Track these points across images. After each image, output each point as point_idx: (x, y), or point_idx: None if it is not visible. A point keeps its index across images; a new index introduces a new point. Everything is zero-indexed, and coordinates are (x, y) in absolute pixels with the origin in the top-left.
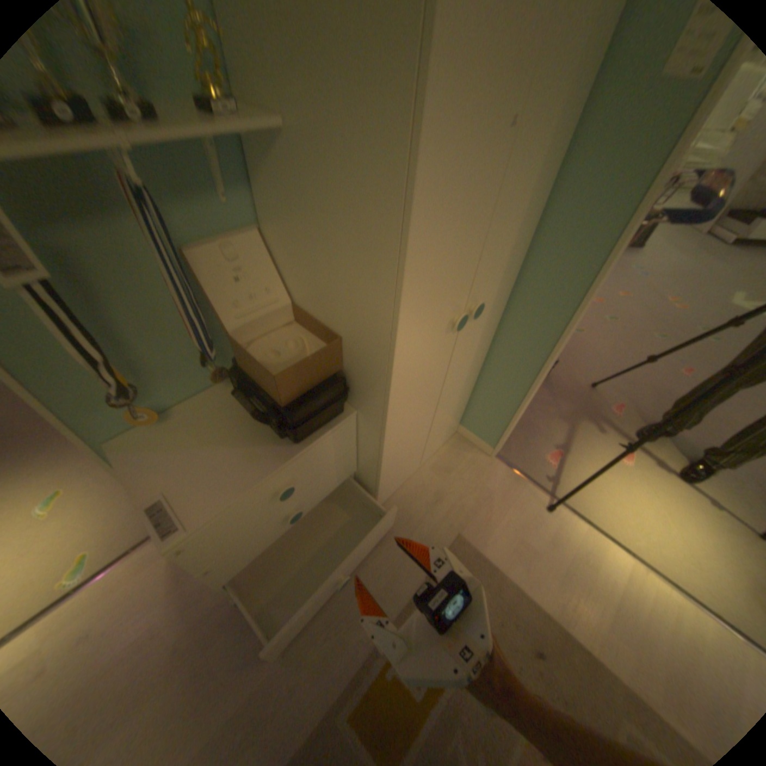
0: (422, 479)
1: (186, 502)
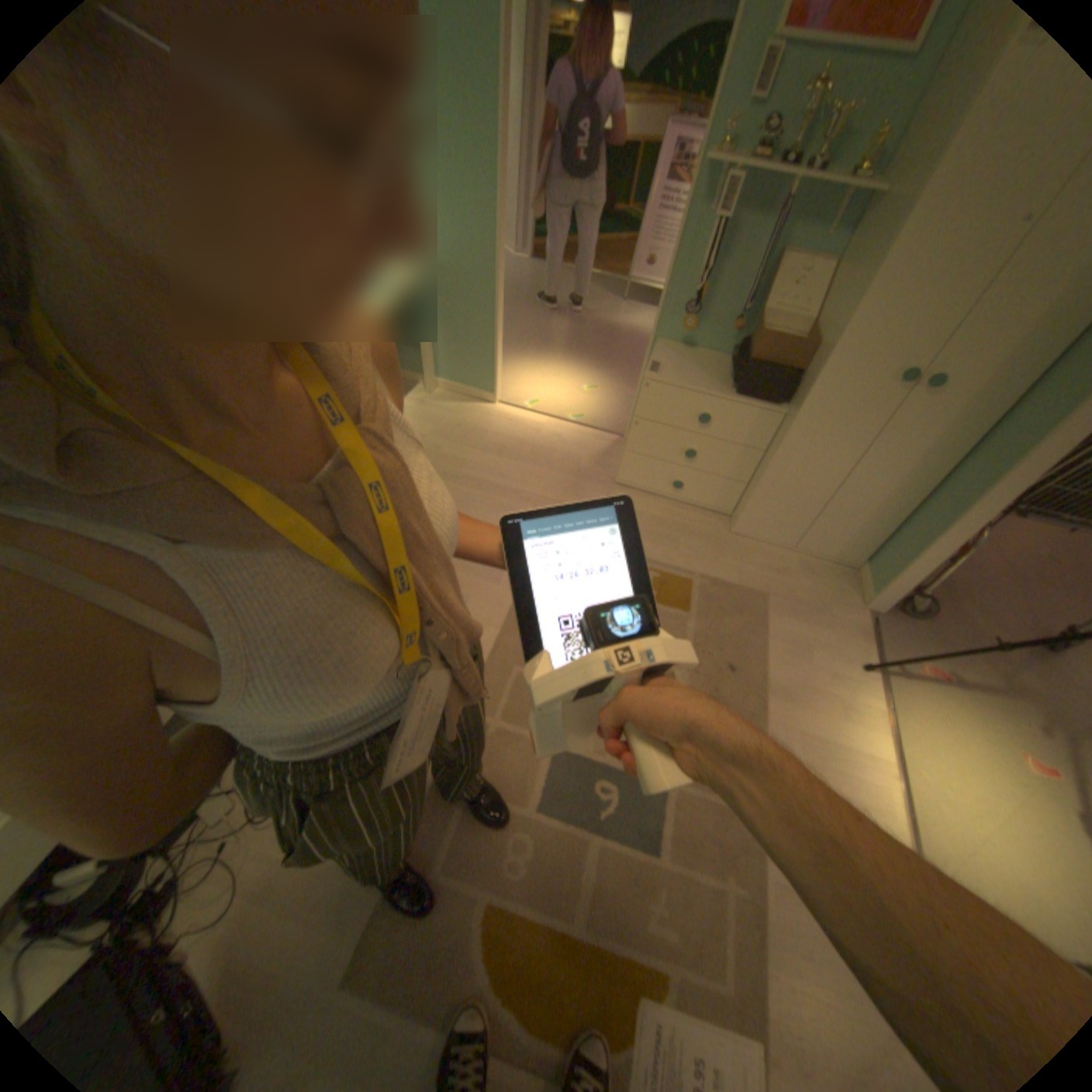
0: (783, 556)
1: (666, 372)
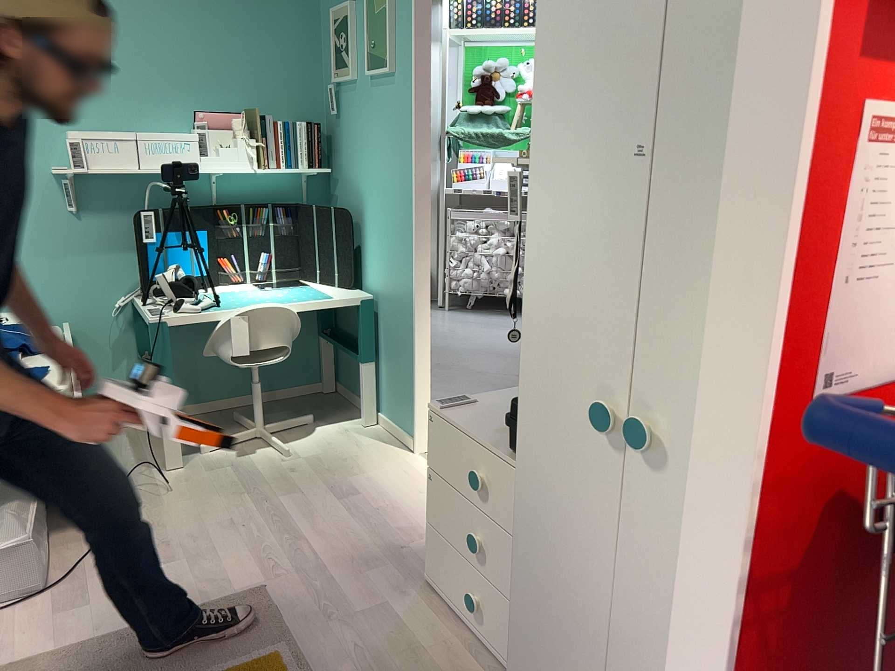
0: None
1: (465, 409)
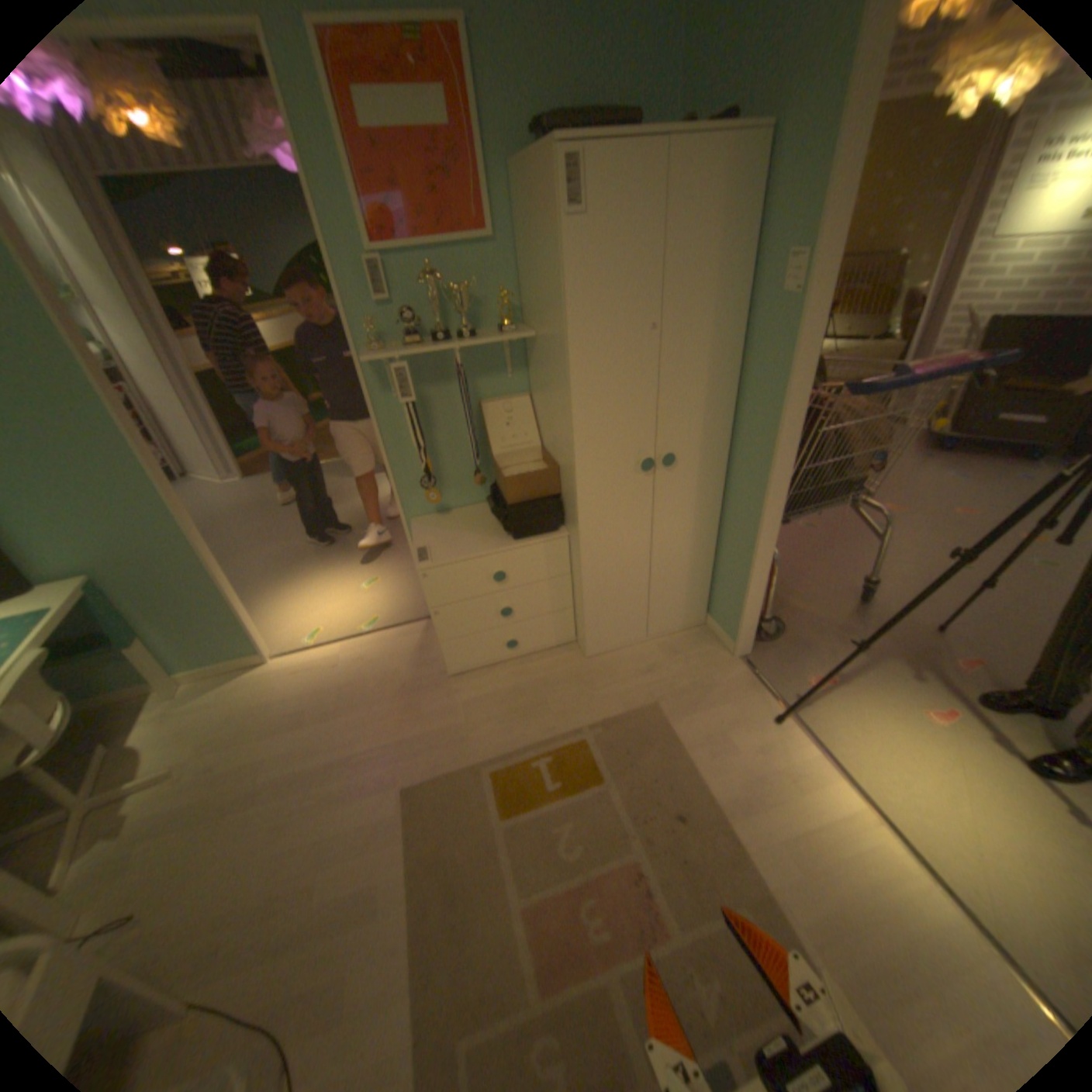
0: (643, 651)
1: (438, 552)
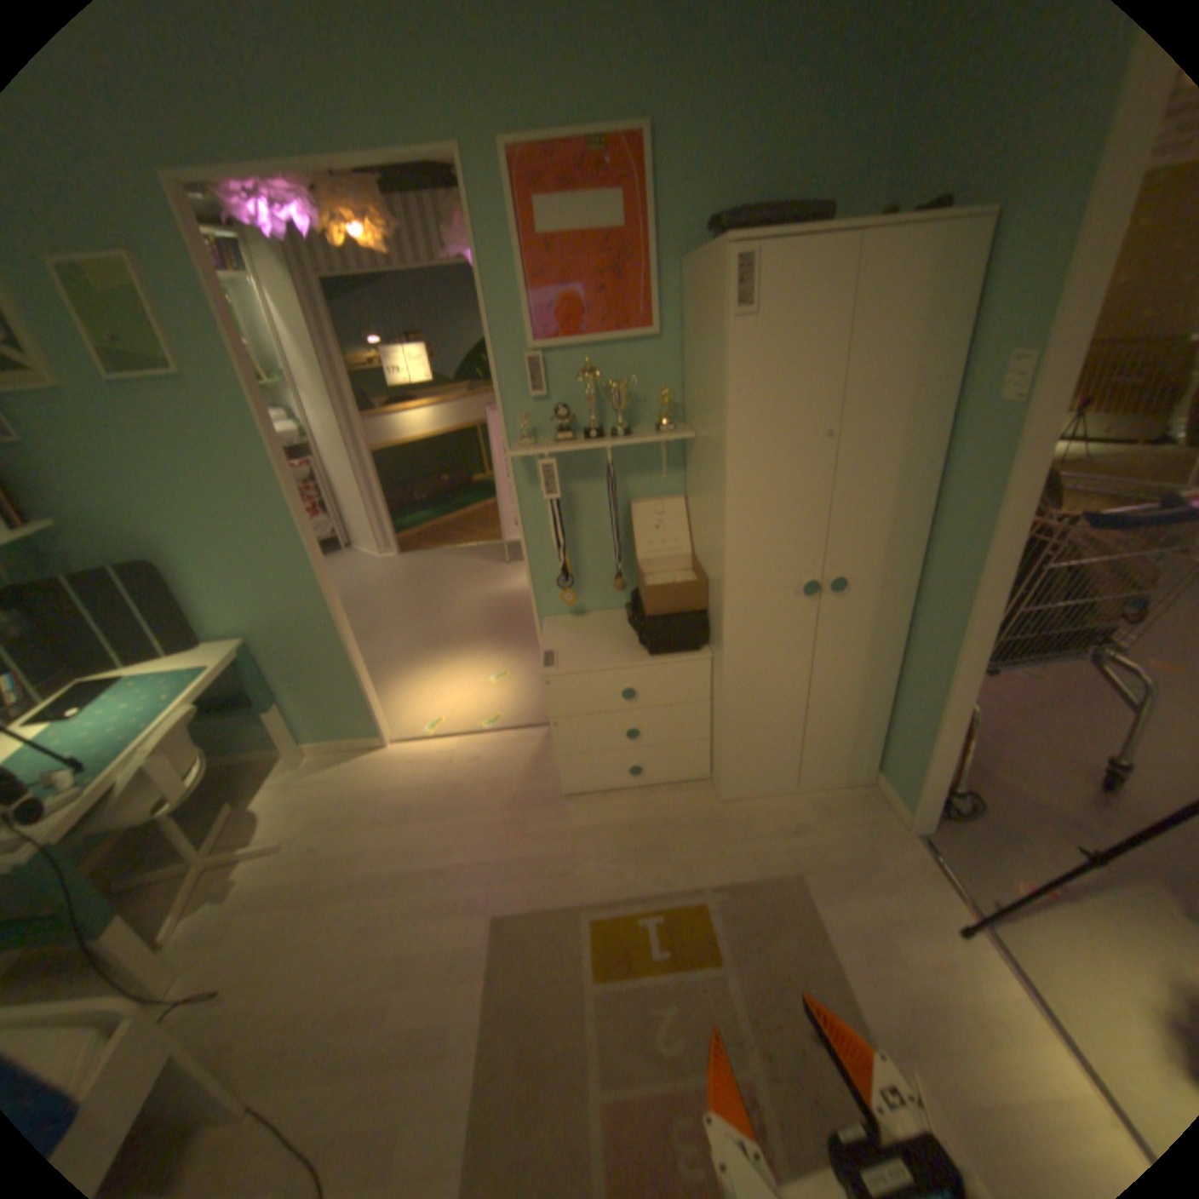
0: (792, 806)
1: (565, 659)
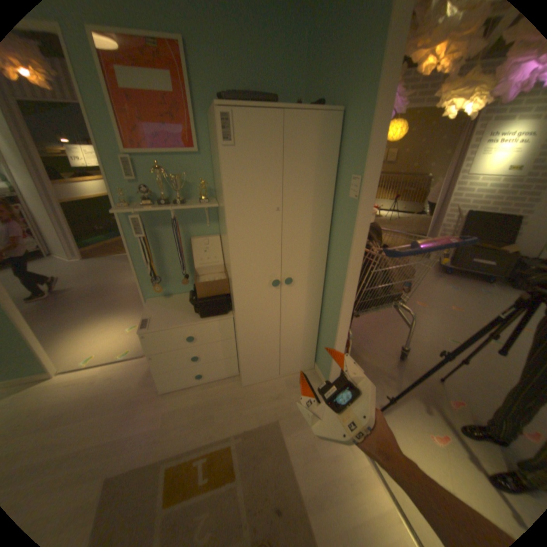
0: (276, 384)
1: (154, 323)
